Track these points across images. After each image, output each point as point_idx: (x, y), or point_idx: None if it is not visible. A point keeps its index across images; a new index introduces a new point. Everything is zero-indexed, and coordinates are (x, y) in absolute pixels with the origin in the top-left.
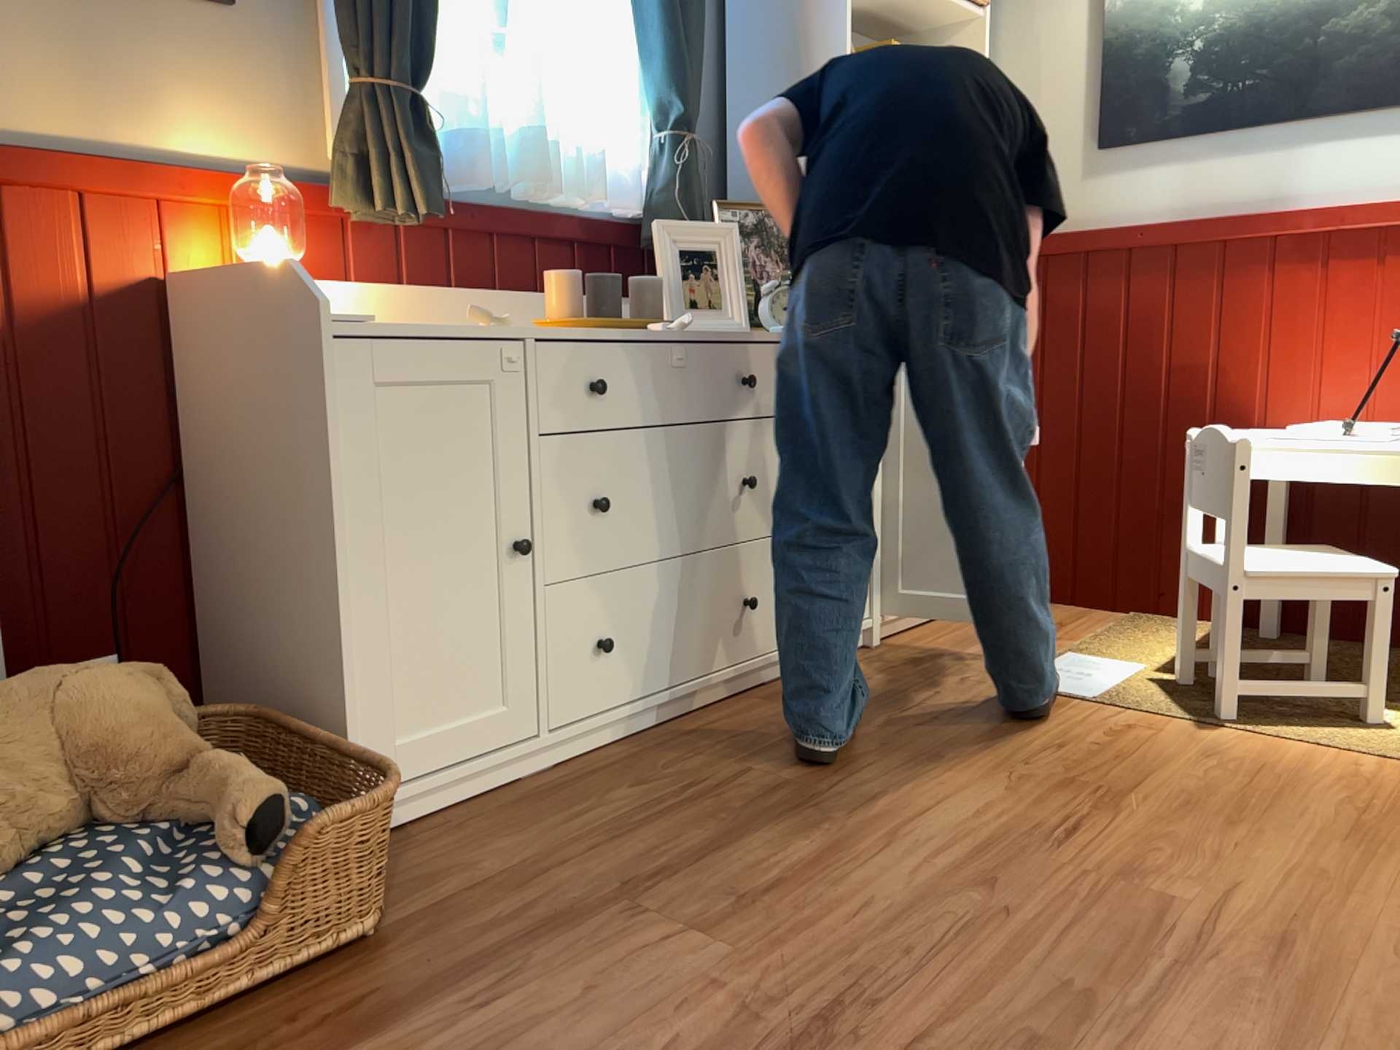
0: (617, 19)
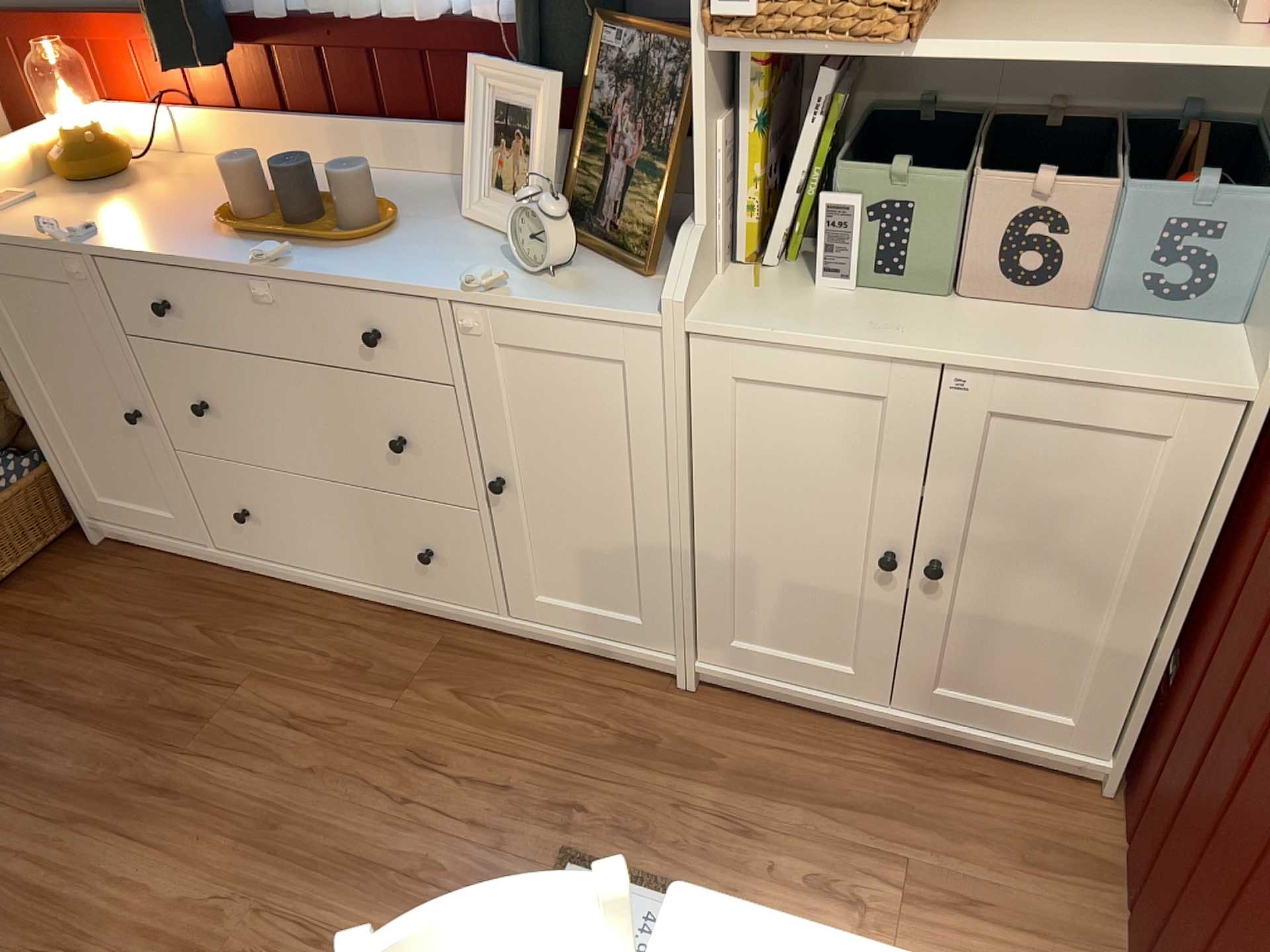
0: None
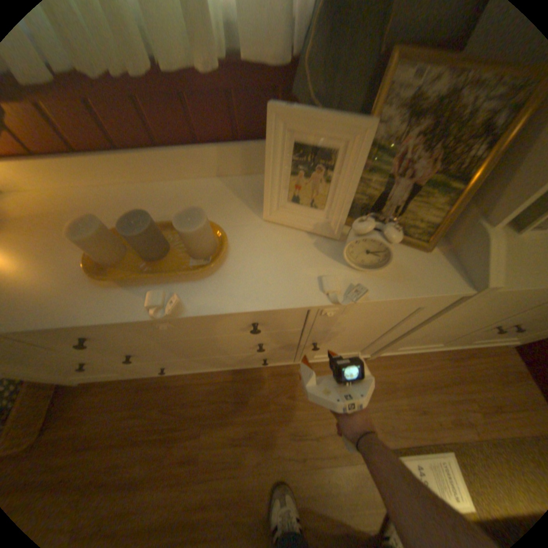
0: None
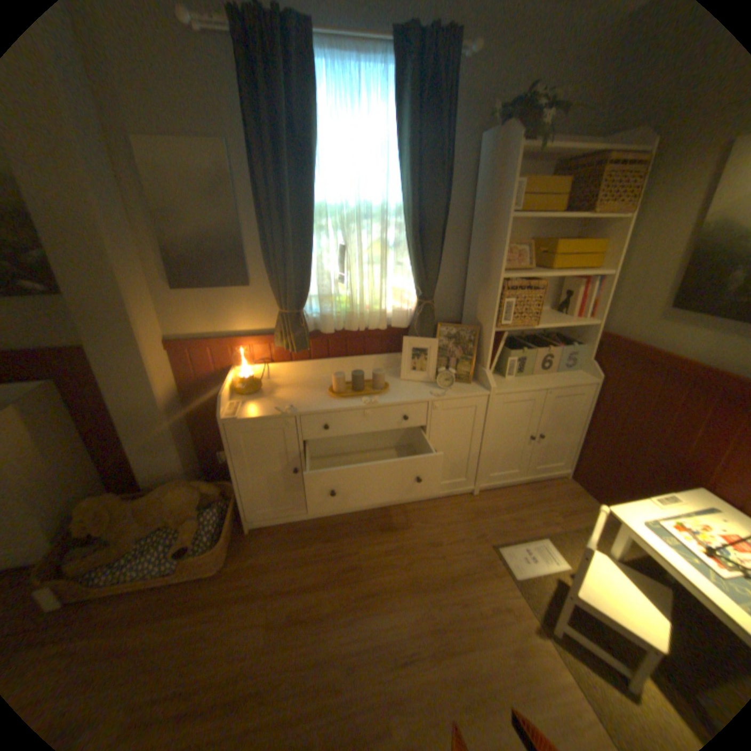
0: (403, 254)
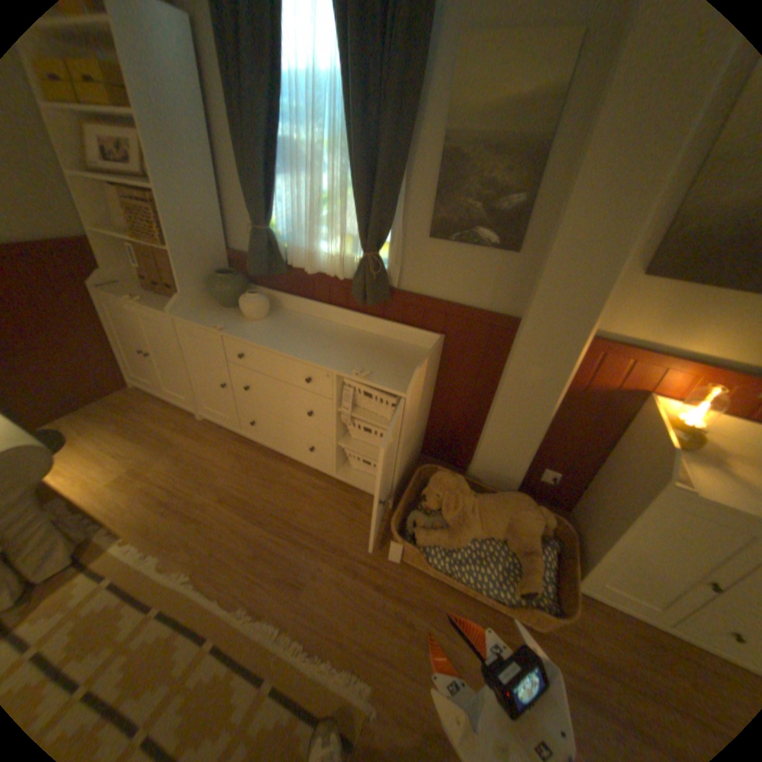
0: None
